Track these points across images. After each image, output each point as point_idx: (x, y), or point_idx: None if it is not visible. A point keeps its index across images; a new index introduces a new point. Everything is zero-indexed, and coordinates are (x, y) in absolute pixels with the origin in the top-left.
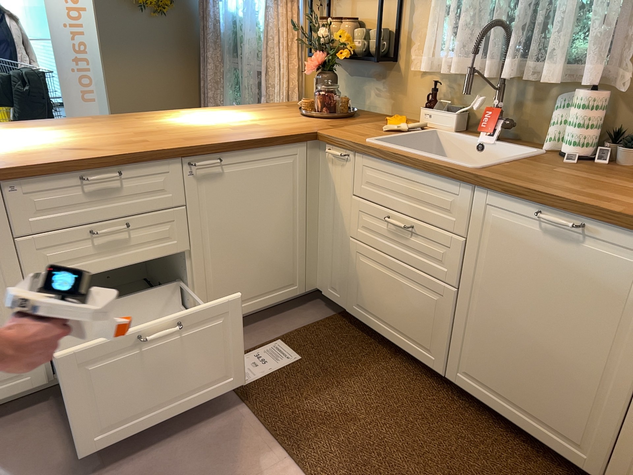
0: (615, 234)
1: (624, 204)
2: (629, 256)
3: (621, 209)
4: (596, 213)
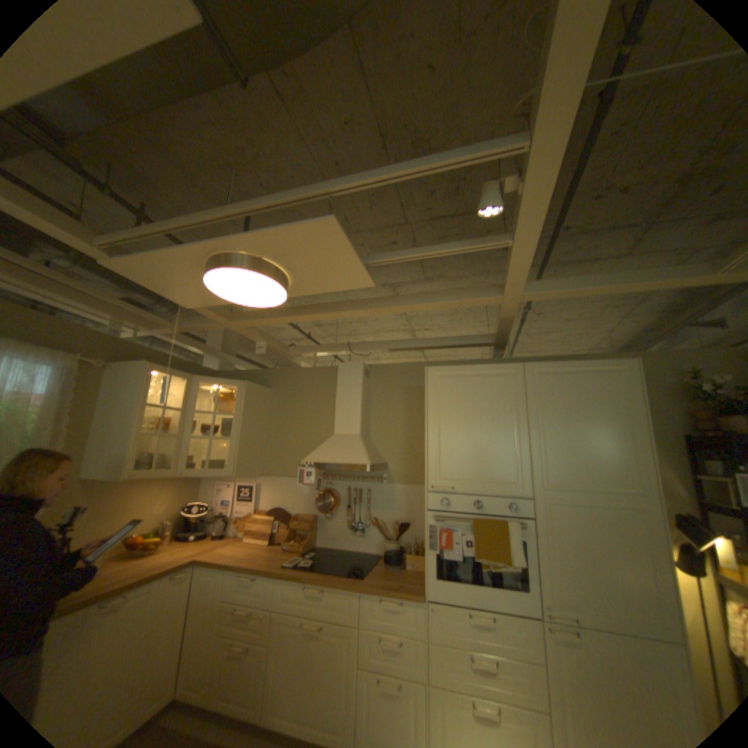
0: (136, 592)
1: (125, 580)
2: (142, 598)
3: (133, 581)
4: (131, 587)
